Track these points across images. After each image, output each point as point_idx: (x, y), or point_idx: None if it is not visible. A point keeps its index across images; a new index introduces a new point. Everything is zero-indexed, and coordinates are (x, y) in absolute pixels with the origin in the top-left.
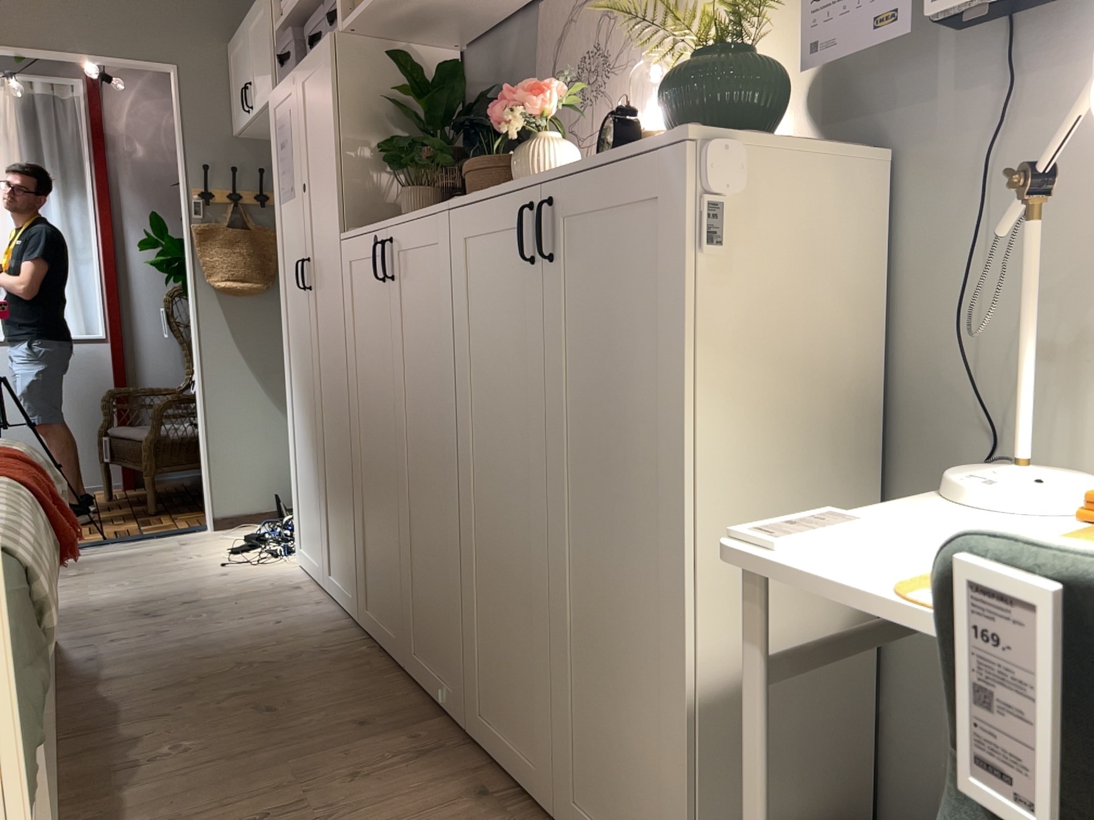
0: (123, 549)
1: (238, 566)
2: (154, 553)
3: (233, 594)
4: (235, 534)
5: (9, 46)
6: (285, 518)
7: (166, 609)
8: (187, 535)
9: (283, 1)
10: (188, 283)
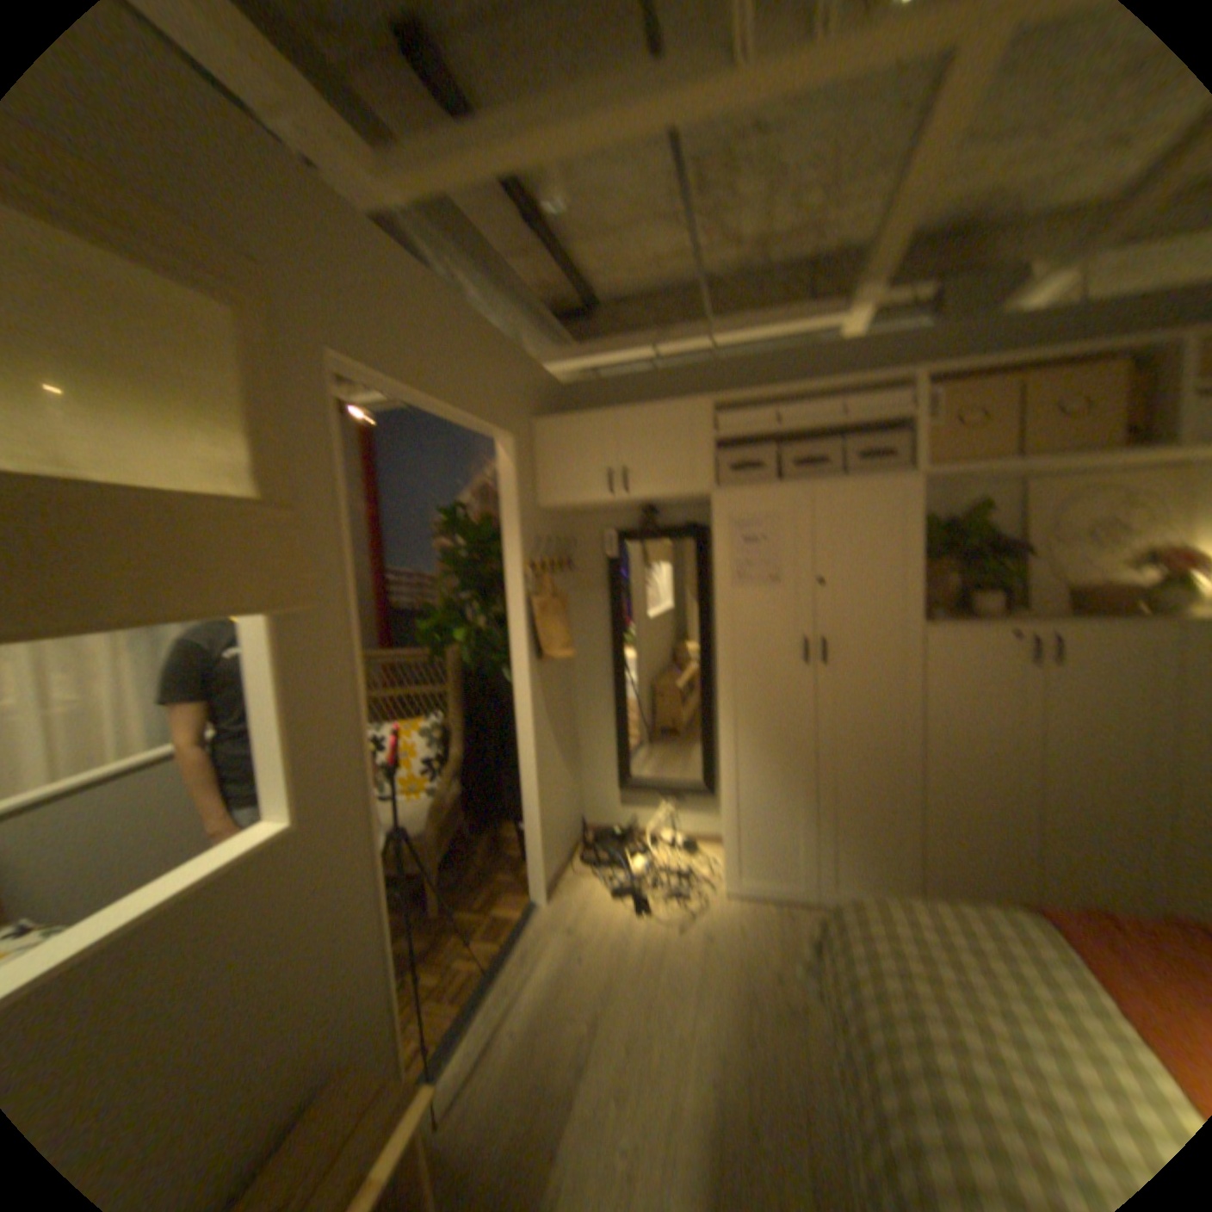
0: (525, 972)
1: (690, 925)
2: (576, 957)
3: (777, 950)
4: (579, 898)
5: (420, 395)
6: (615, 861)
7: (786, 998)
8: (540, 923)
9: (714, 413)
10: (513, 658)
